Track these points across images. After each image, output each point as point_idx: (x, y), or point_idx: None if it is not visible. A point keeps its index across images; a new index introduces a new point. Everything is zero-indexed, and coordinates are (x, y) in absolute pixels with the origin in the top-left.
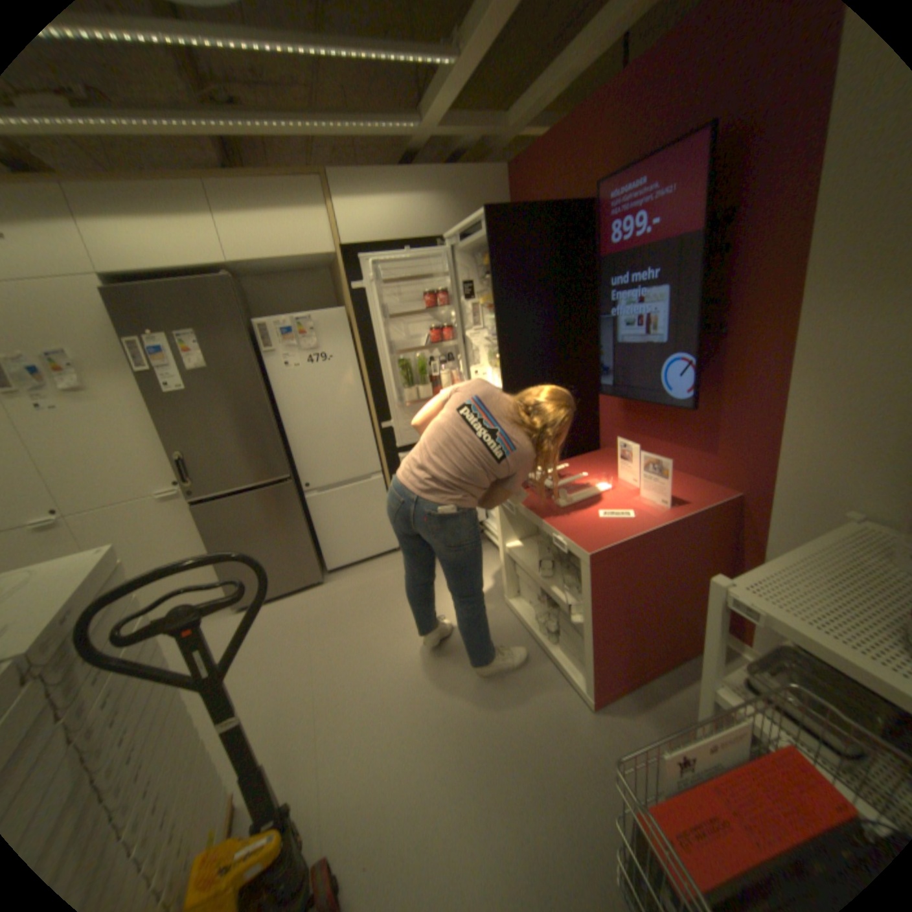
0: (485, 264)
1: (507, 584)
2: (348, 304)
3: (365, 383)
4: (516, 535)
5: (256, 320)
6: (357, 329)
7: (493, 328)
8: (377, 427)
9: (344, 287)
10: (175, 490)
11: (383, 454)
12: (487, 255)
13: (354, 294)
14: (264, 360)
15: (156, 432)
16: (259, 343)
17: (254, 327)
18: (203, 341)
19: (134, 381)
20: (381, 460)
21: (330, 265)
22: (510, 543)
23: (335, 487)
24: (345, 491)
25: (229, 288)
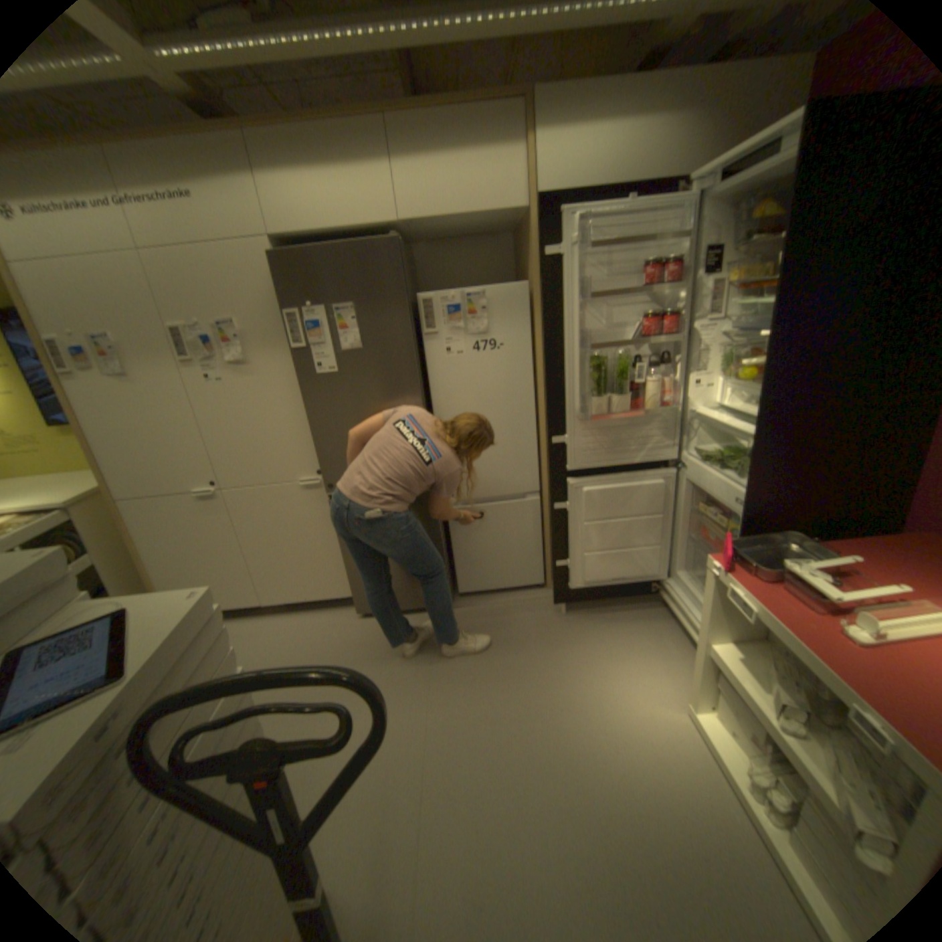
0: (758, 215)
1: (703, 700)
2: (533, 276)
3: (537, 381)
4: (744, 647)
5: (421, 294)
6: (539, 310)
7: (744, 317)
8: (543, 437)
9: (531, 254)
10: (318, 479)
11: (545, 471)
12: (767, 199)
13: (543, 263)
14: (424, 343)
15: (307, 416)
16: (421, 322)
17: (418, 303)
18: (362, 317)
19: (292, 358)
20: (541, 478)
21: (515, 226)
22: (725, 651)
23: (482, 501)
24: (493, 509)
25: (397, 252)
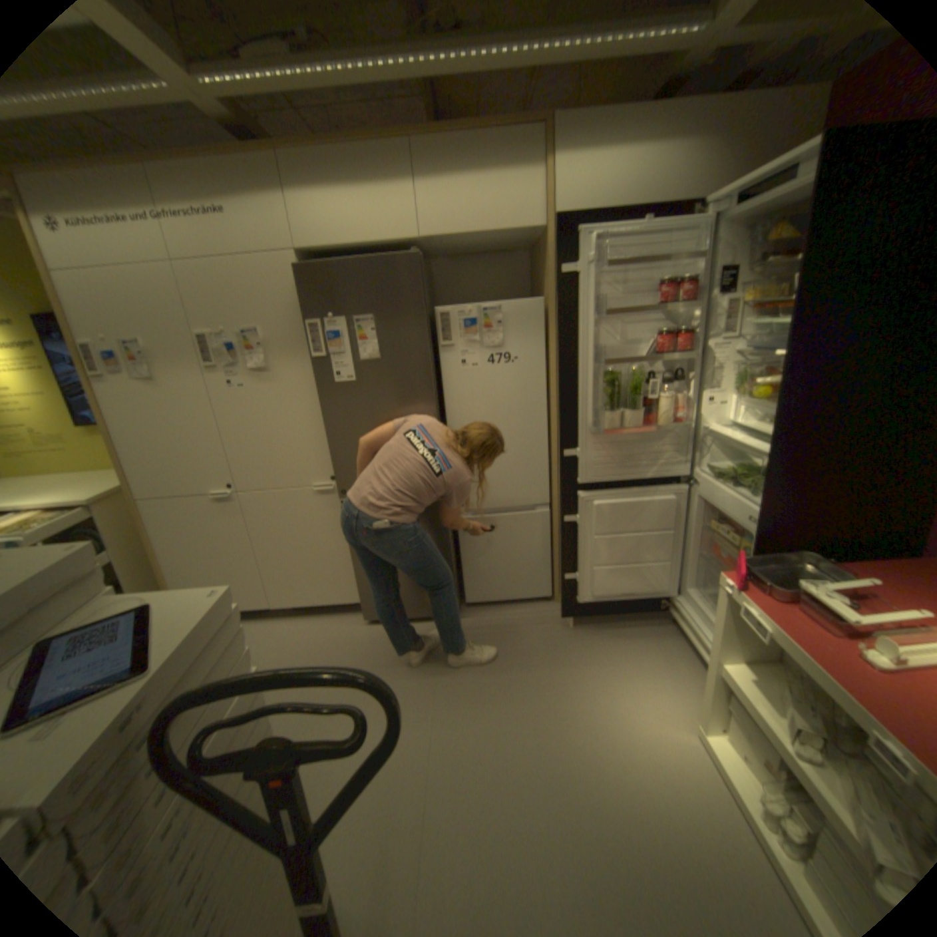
0: (774, 237)
1: (714, 722)
2: (548, 293)
3: (550, 395)
4: (757, 668)
5: (439, 308)
6: (554, 325)
7: (759, 336)
8: (555, 450)
9: (548, 271)
10: (332, 485)
11: (555, 484)
12: (783, 222)
13: (559, 280)
14: (440, 355)
15: (324, 423)
16: (438, 335)
17: (436, 316)
18: (381, 329)
19: (312, 366)
20: (552, 490)
21: (532, 244)
22: (738, 672)
23: (492, 512)
24: (502, 520)
25: (417, 267)
